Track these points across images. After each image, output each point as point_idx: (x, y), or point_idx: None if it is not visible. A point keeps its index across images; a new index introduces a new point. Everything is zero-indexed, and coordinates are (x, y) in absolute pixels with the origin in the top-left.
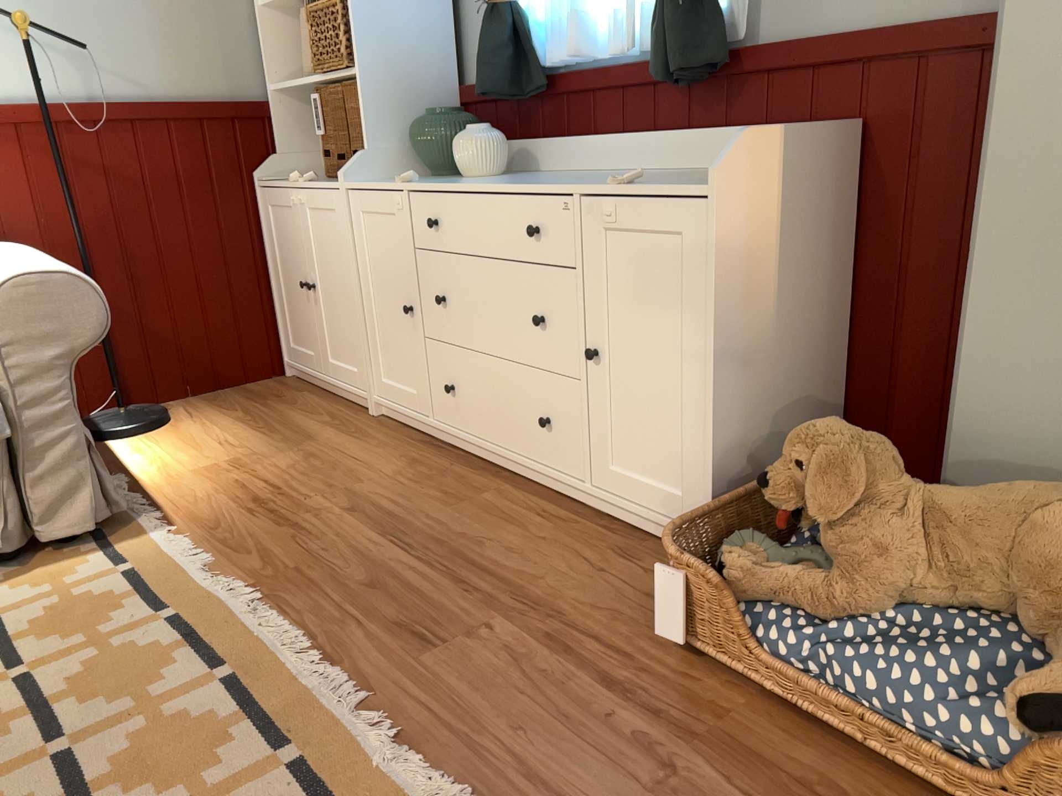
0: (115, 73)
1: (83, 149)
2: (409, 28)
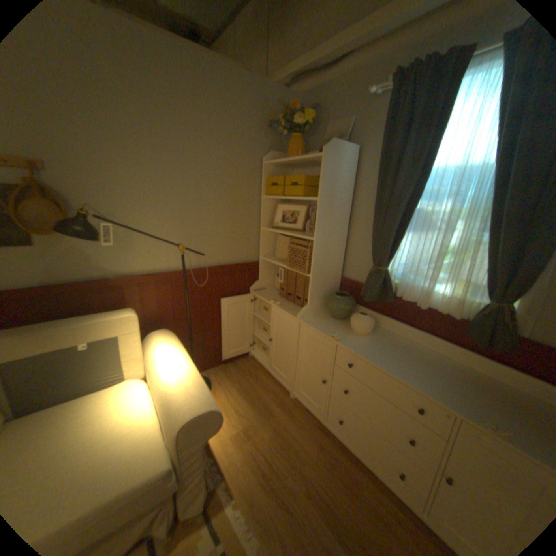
0: (209, 256)
1: (193, 284)
2: (331, 258)
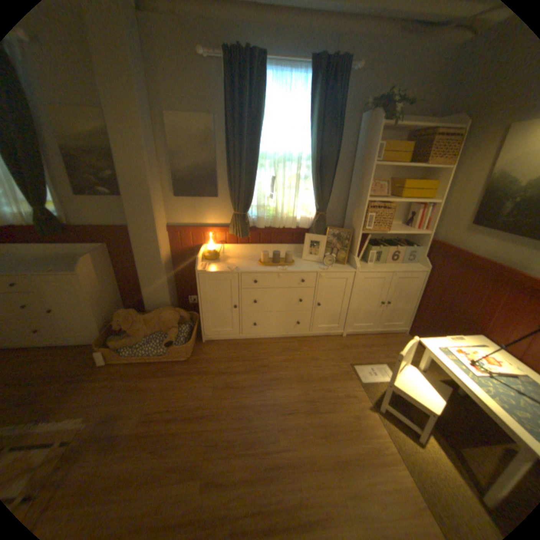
0: None
1: None
2: None
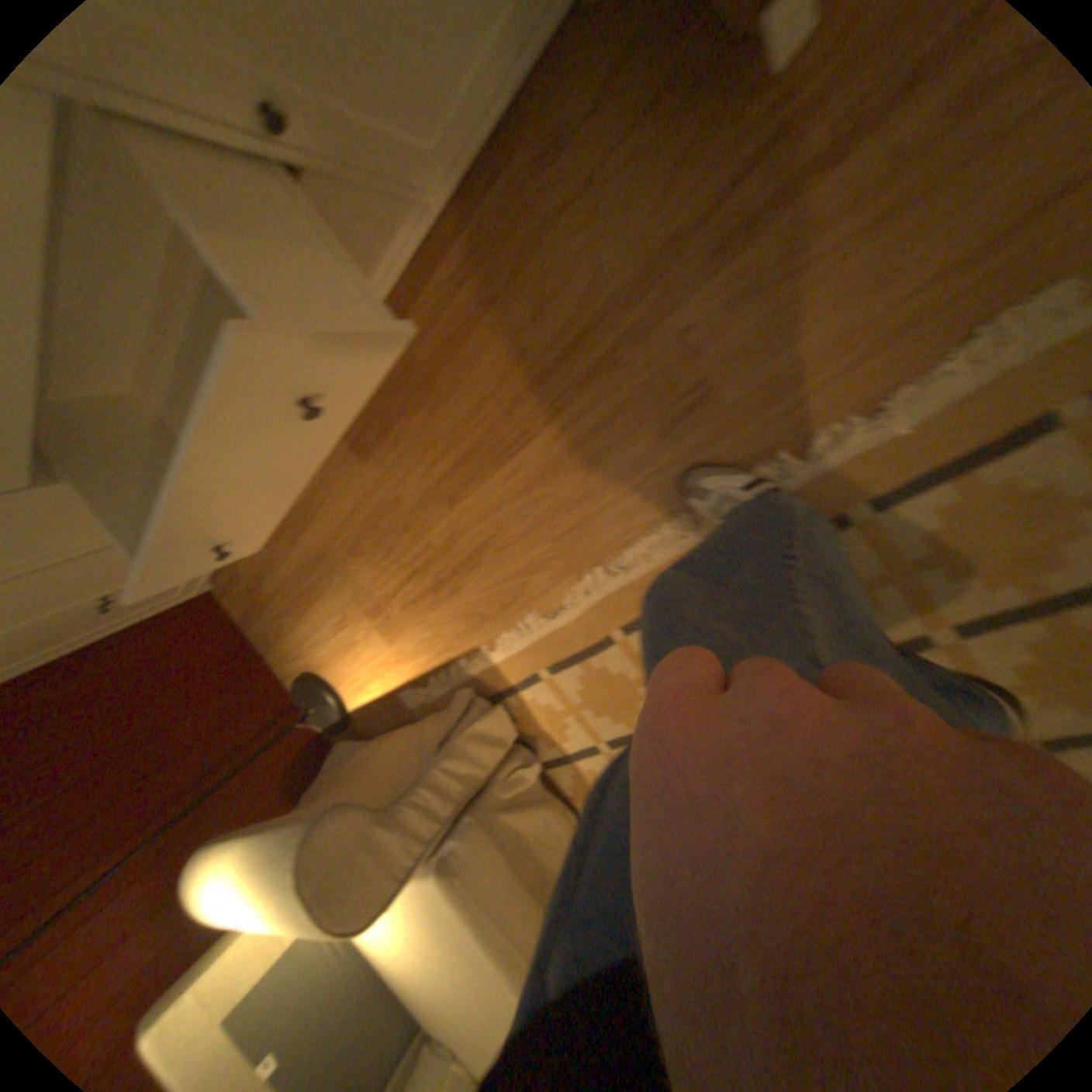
0: None
1: None
2: None
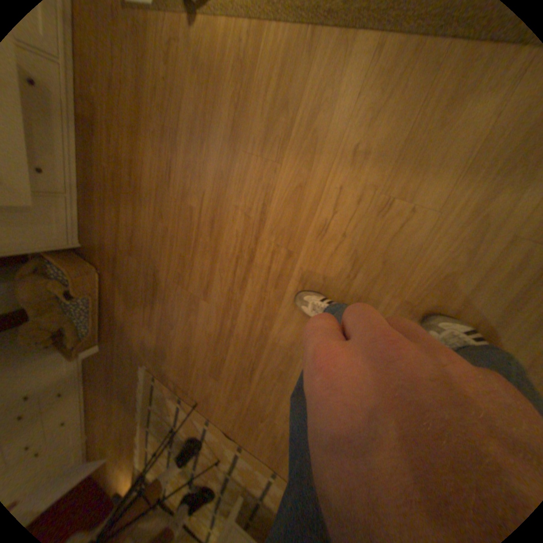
0: None
1: None
2: None
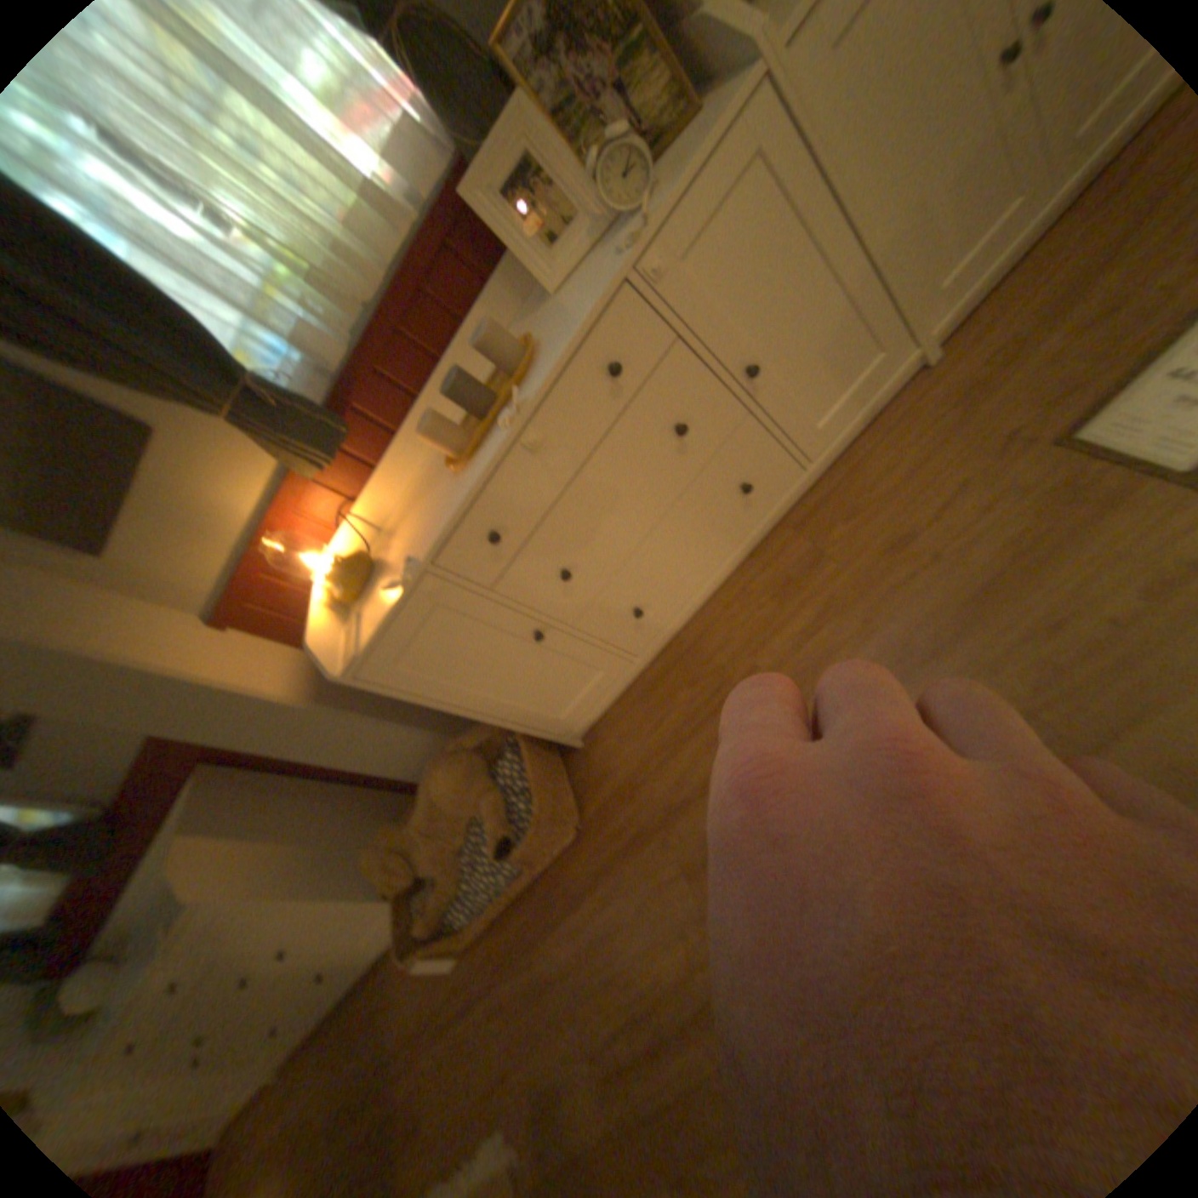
0: None
1: None
2: None
